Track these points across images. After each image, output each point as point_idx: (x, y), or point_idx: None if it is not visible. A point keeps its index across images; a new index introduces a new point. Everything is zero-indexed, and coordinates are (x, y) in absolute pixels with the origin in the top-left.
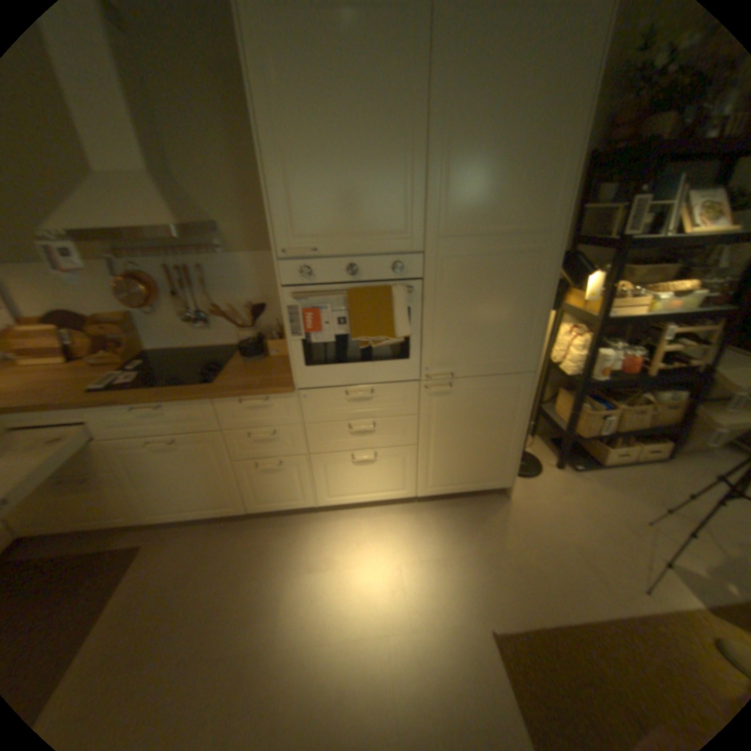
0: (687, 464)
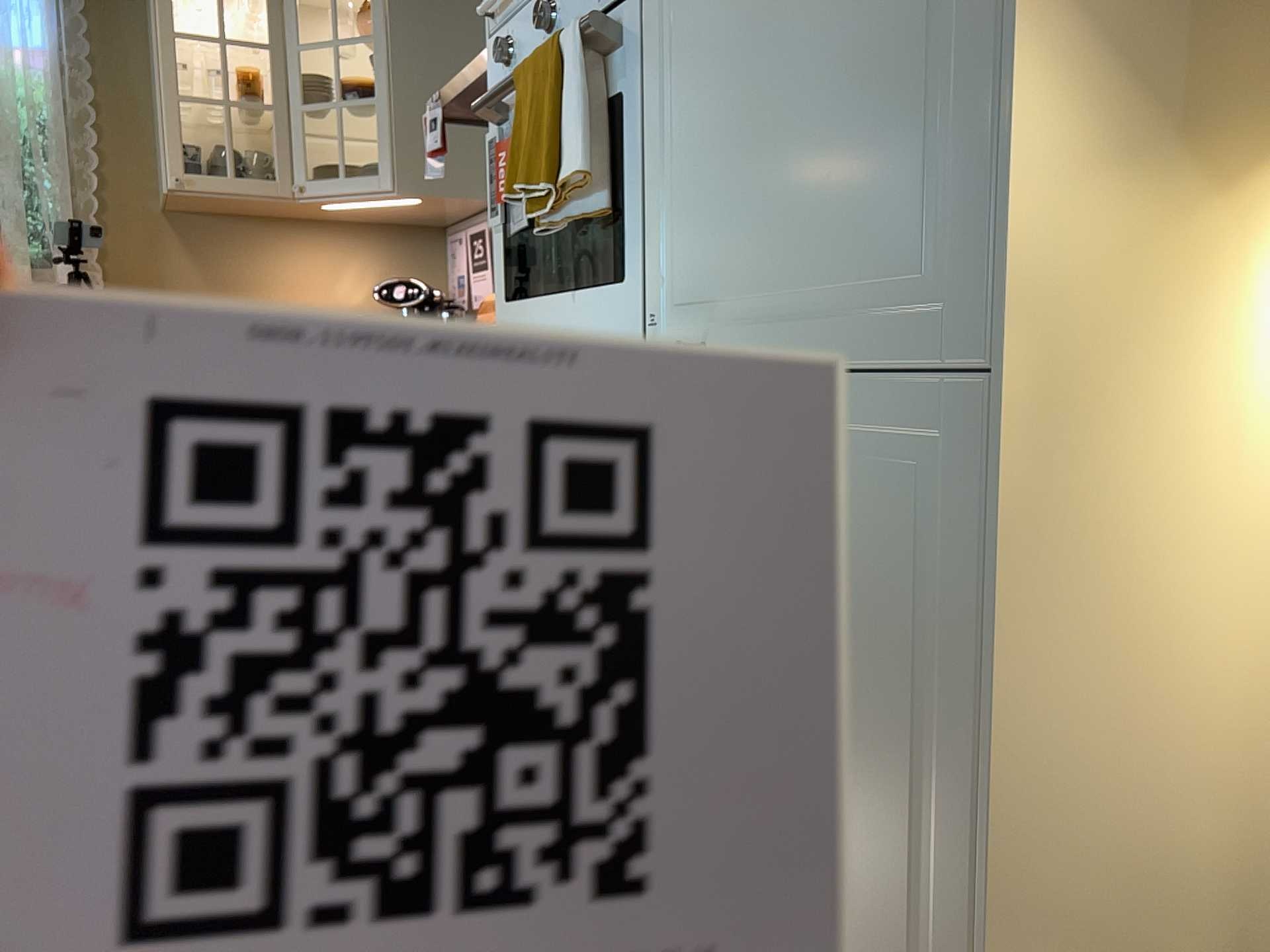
0: None
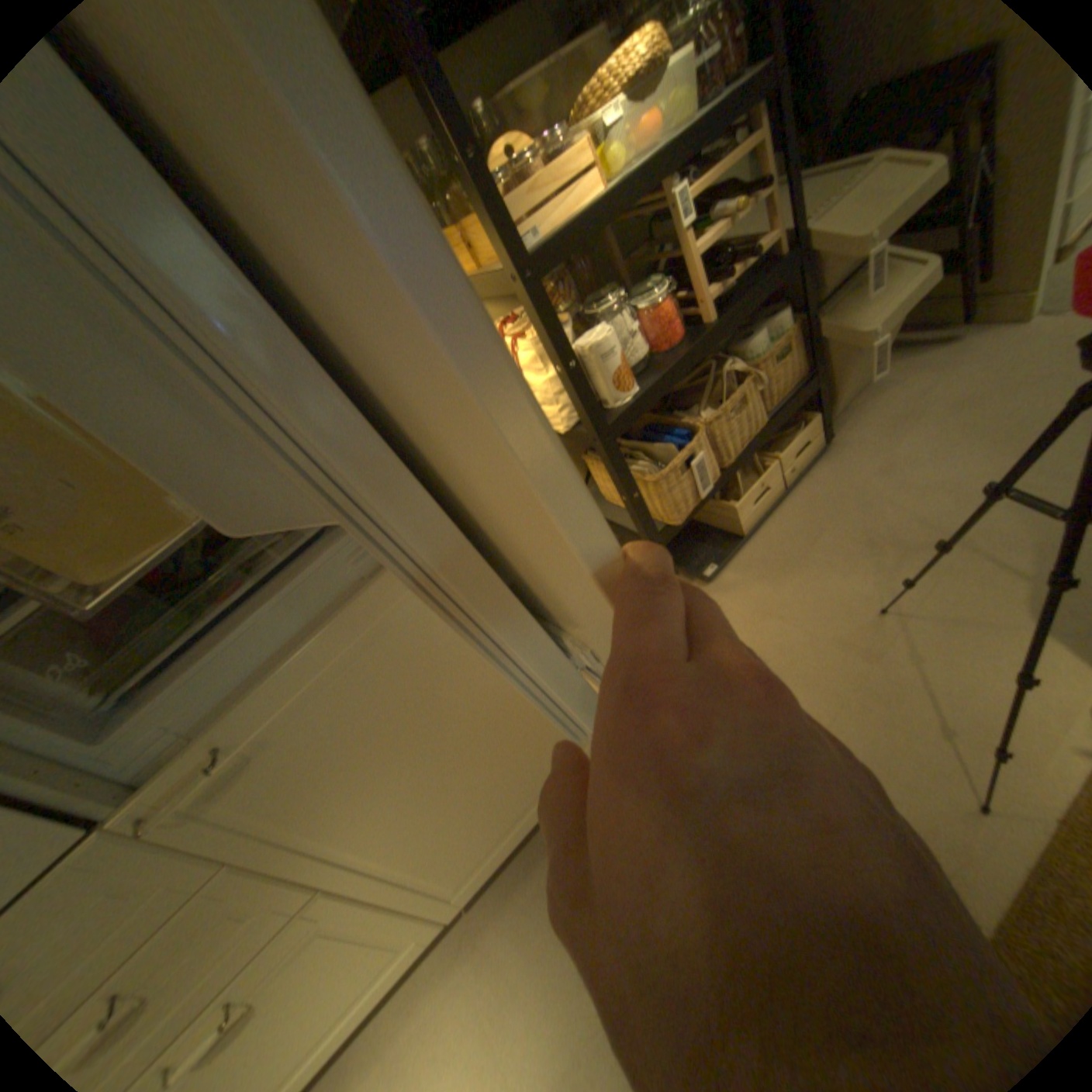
0: (859, 431)
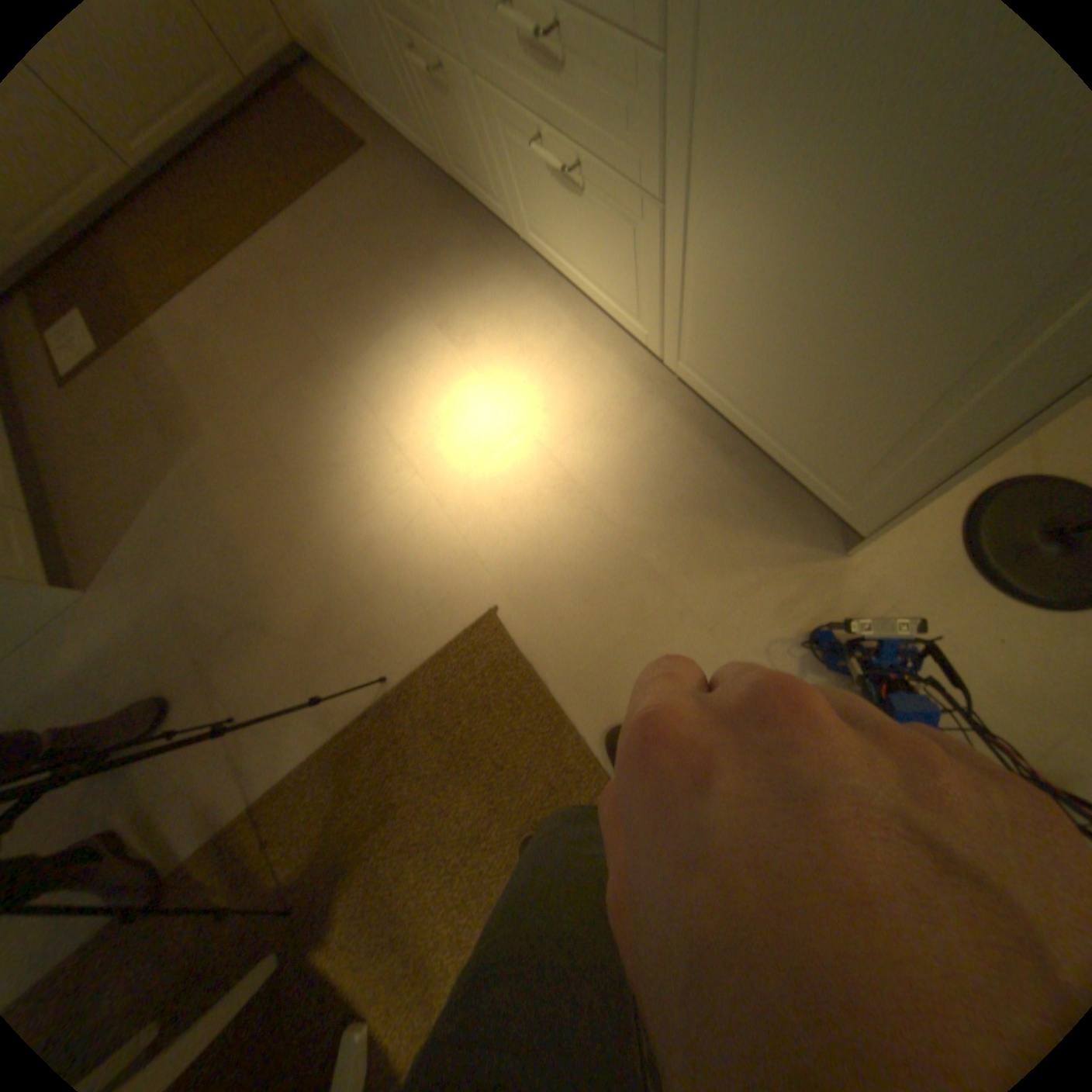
0: None
